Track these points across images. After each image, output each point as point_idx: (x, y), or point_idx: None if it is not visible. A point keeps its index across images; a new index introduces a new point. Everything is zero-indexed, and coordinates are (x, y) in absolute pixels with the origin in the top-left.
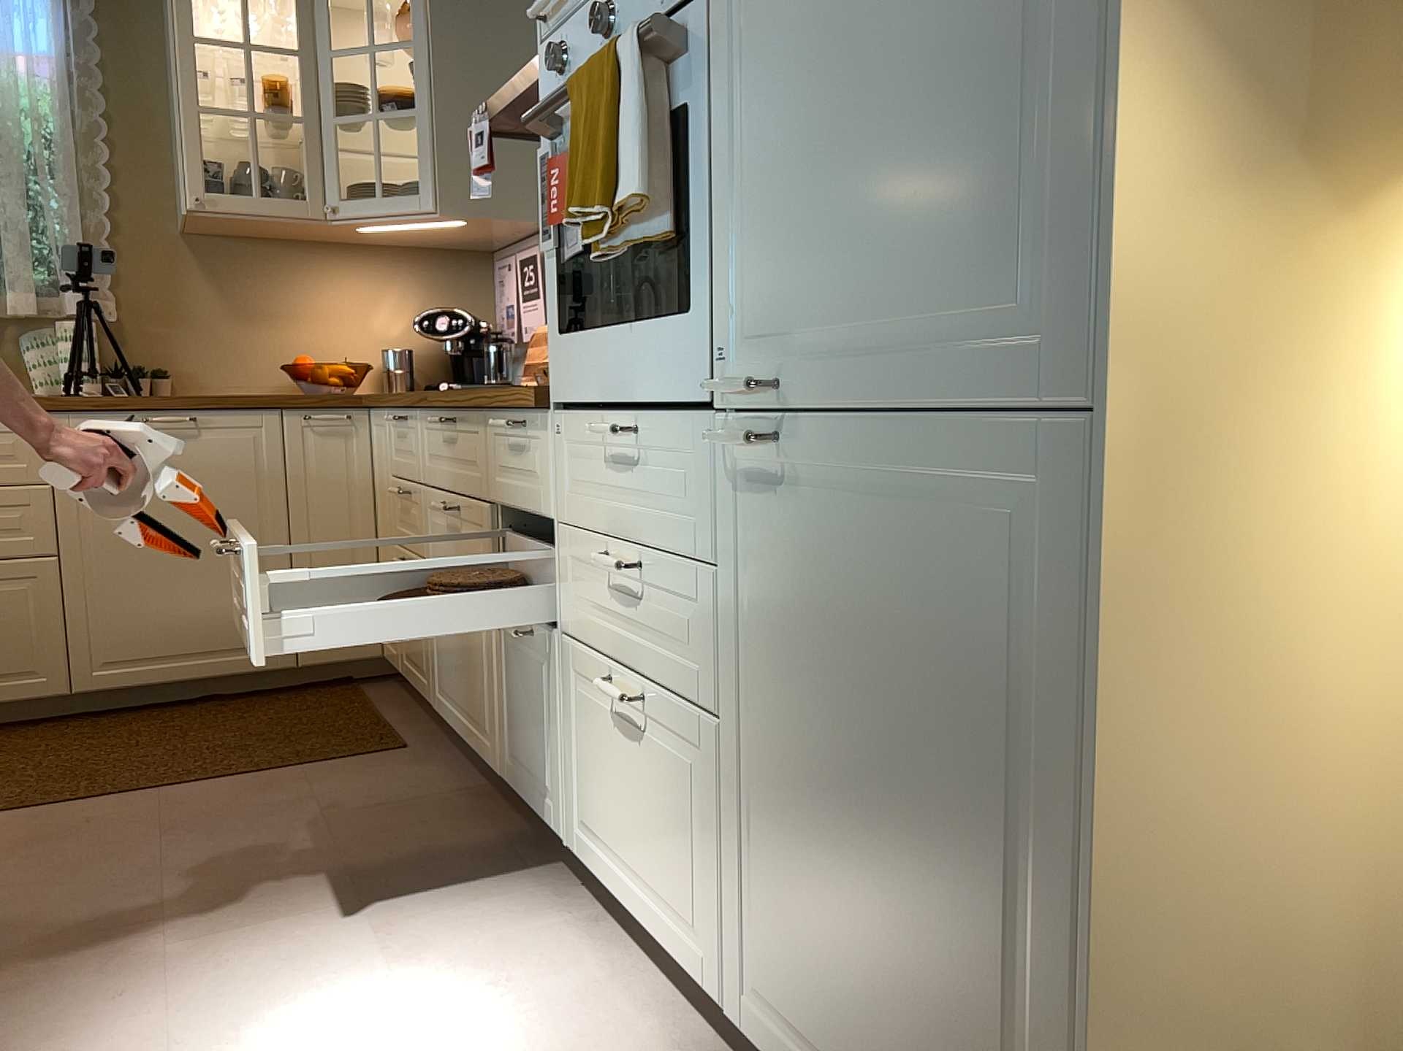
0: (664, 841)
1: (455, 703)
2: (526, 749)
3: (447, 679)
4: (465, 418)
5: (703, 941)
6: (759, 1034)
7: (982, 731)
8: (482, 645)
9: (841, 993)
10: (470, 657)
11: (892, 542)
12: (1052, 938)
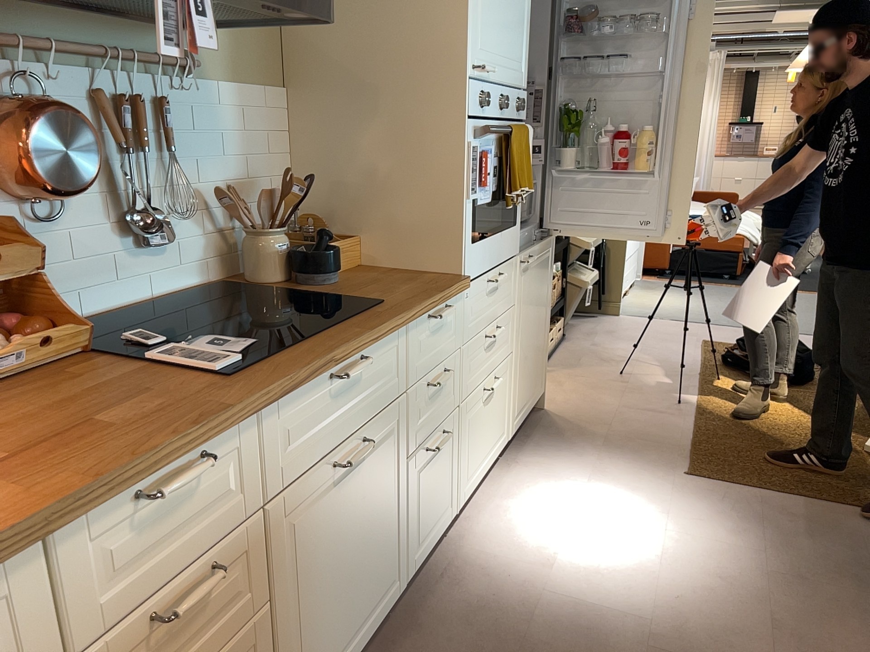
0: (496, 419)
1: (339, 651)
2: (431, 514)
3: (327, 649)
4: (378, 346)
5: (503, 431)
6: (515, 427)
7: (544, 296)
8: (389, 520)
9: (528, 381)
10: (370, 559)
11: (539, 269)
12: (546, 322)
